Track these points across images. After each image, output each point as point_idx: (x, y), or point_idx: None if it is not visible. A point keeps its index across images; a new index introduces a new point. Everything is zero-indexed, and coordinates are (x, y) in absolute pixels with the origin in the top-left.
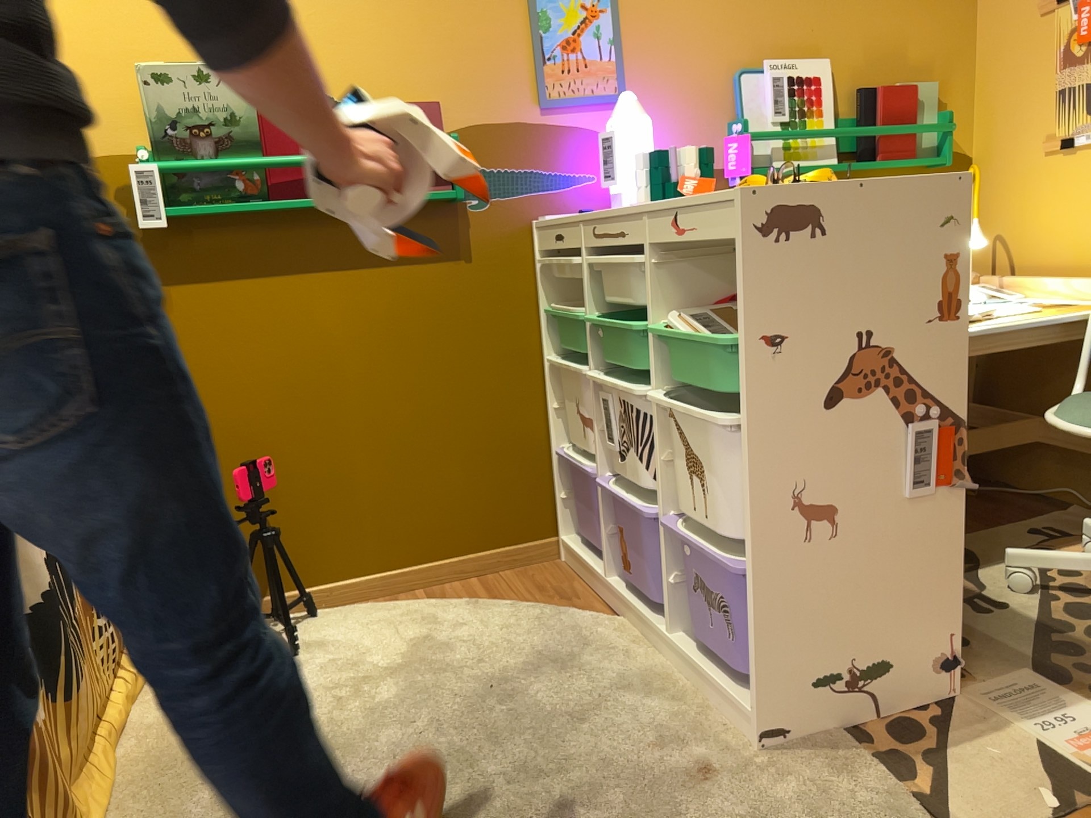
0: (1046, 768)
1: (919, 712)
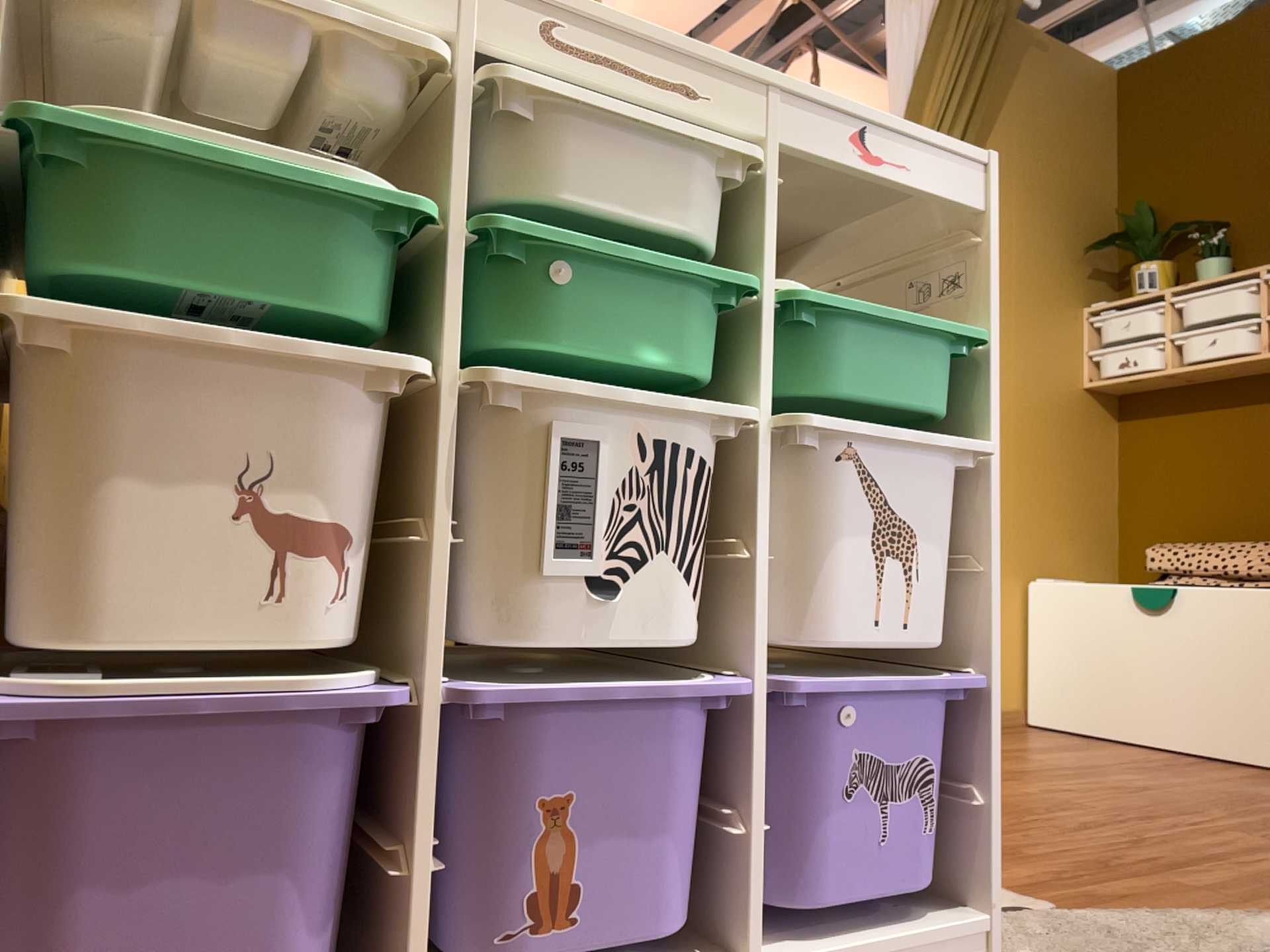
0: None
1: None
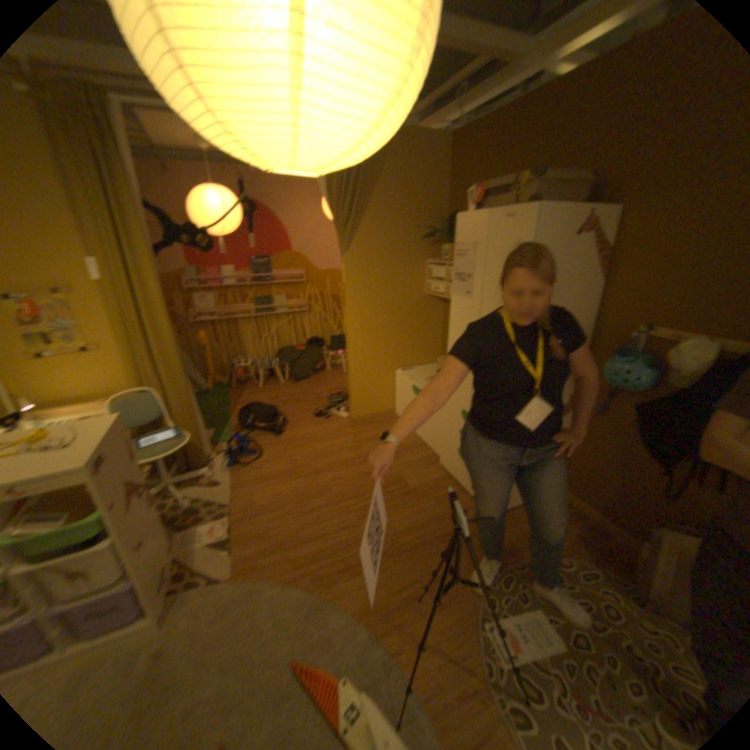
0: (209, 550)
1: (169, 572)
